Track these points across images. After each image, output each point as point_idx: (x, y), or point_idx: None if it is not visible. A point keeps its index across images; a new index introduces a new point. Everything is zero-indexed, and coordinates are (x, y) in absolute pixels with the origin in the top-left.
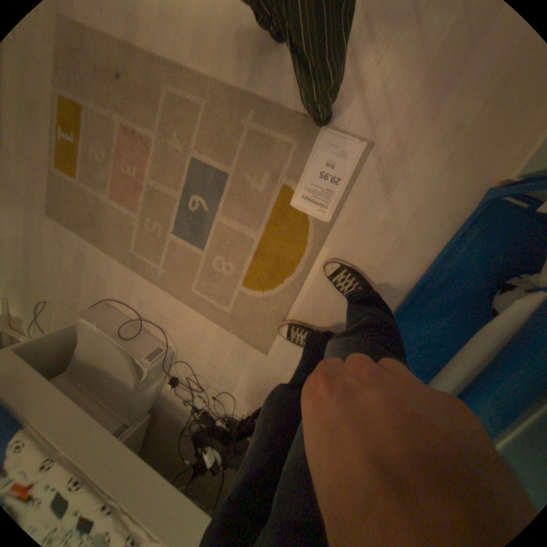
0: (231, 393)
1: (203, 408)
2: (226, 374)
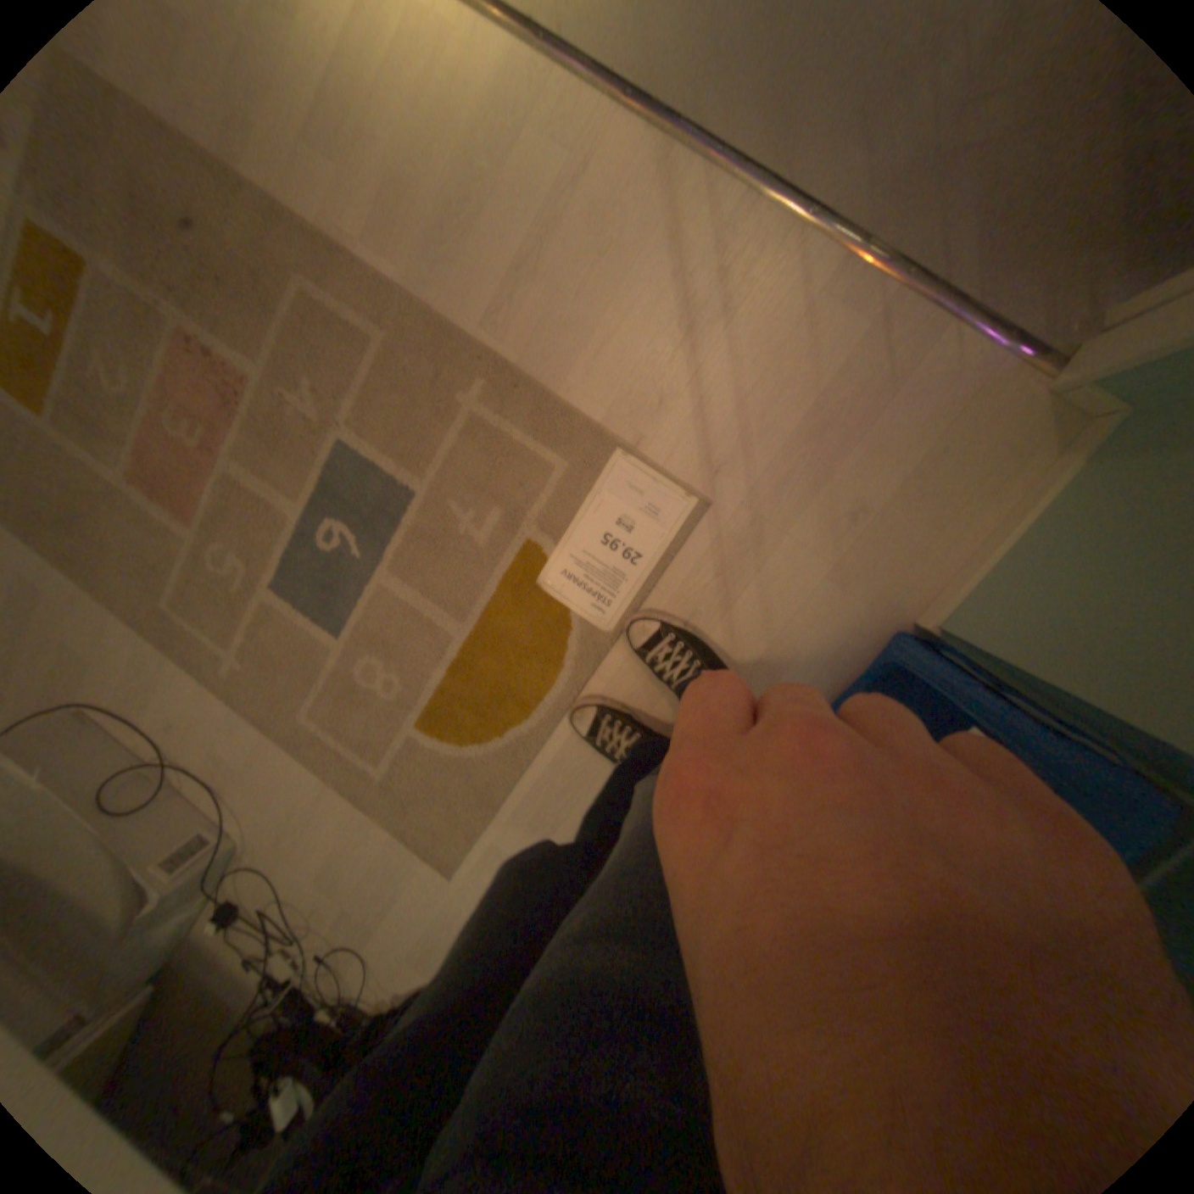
0: (360, 952)
1: (289, 981)
2: (354, 911)
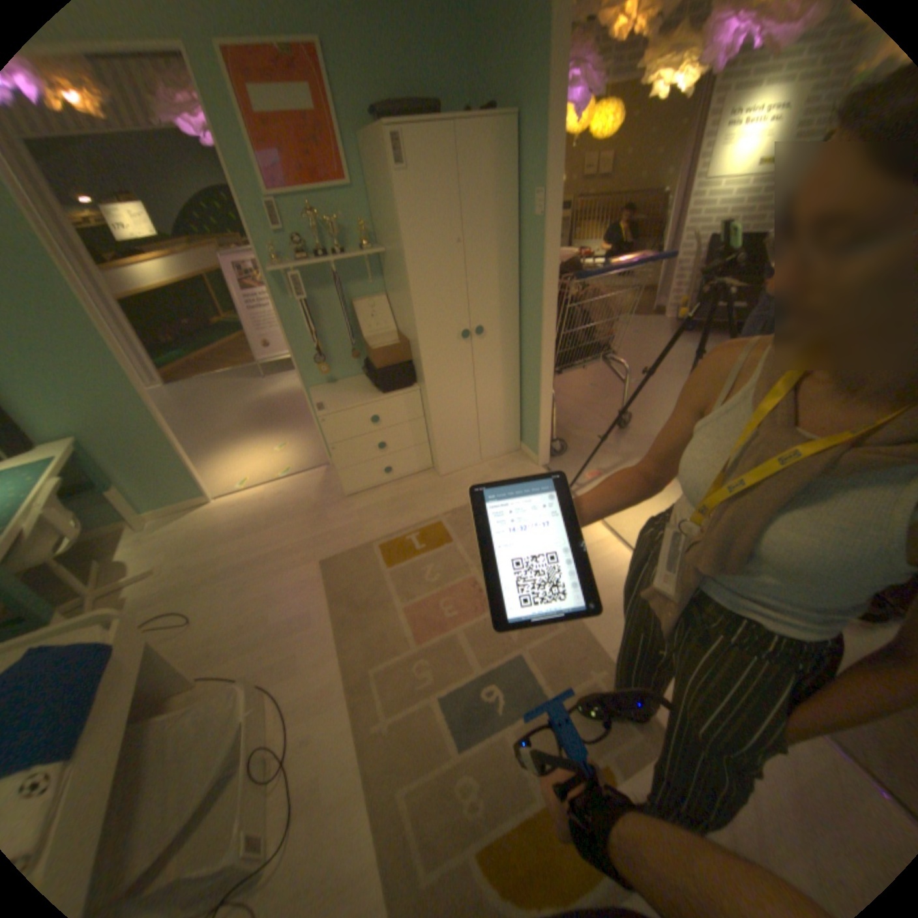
0: None
1: None
2: None
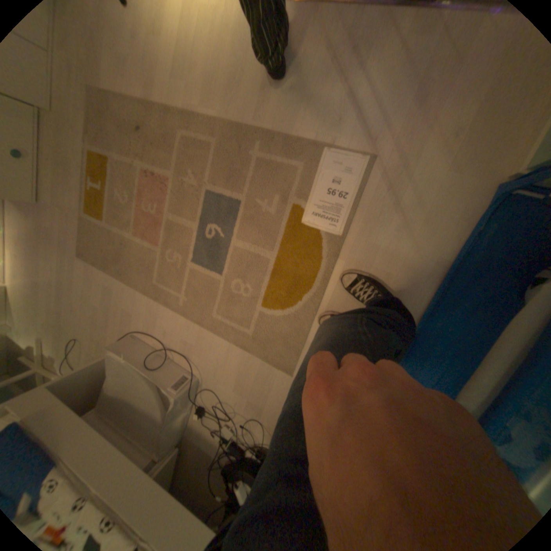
0: (259, 419)
1: (231, 438)
2: (252, 399)
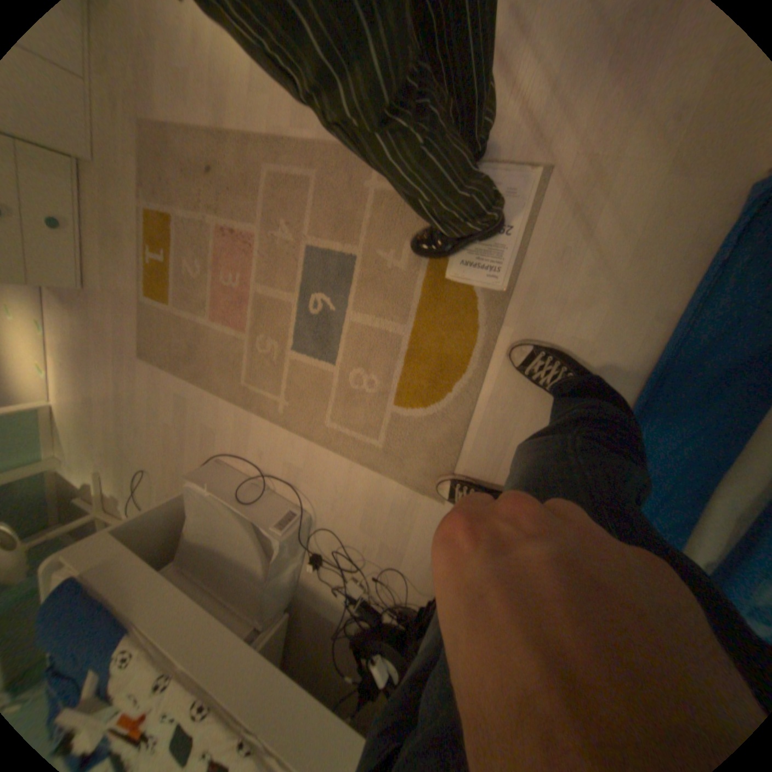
0: (400, 568)
1: (362, 598)
2: (389, 541)
